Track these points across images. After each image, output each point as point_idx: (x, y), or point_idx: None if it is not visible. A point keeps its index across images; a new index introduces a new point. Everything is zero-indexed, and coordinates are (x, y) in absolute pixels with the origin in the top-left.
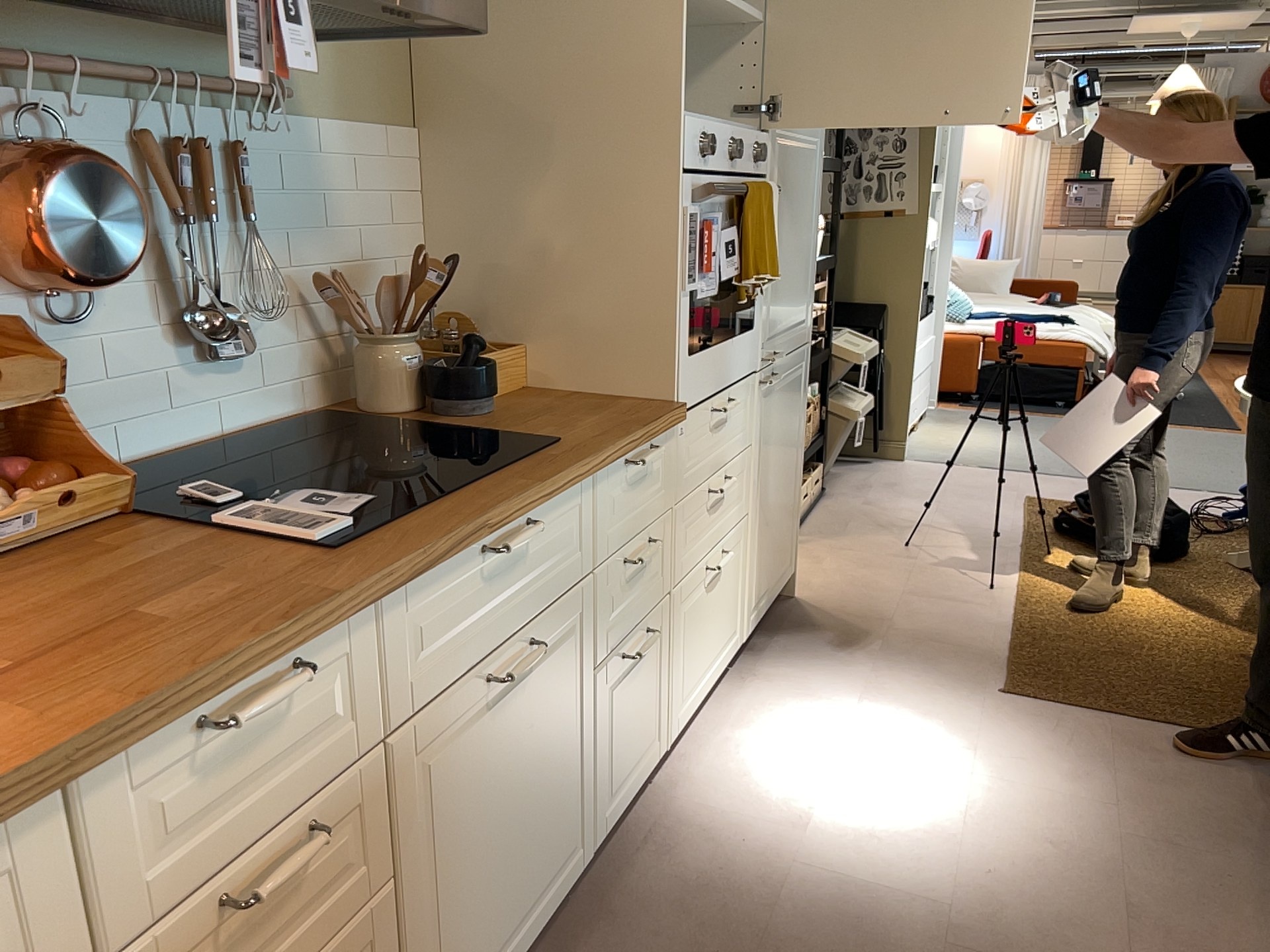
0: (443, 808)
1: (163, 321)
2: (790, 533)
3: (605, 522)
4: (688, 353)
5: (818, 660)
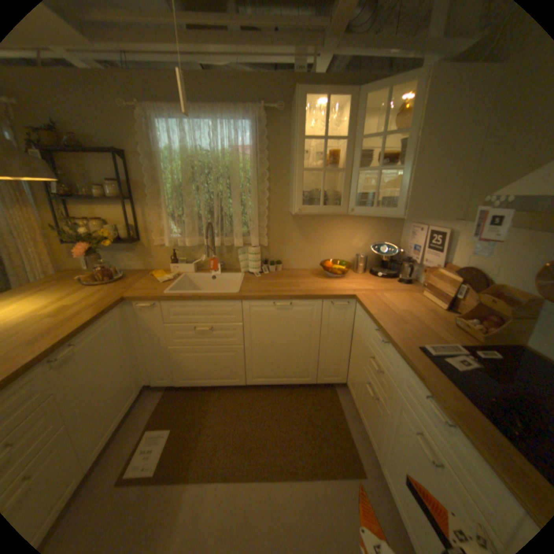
0: (403, 432)
1: None
2: None
3: None
4: None
5: None
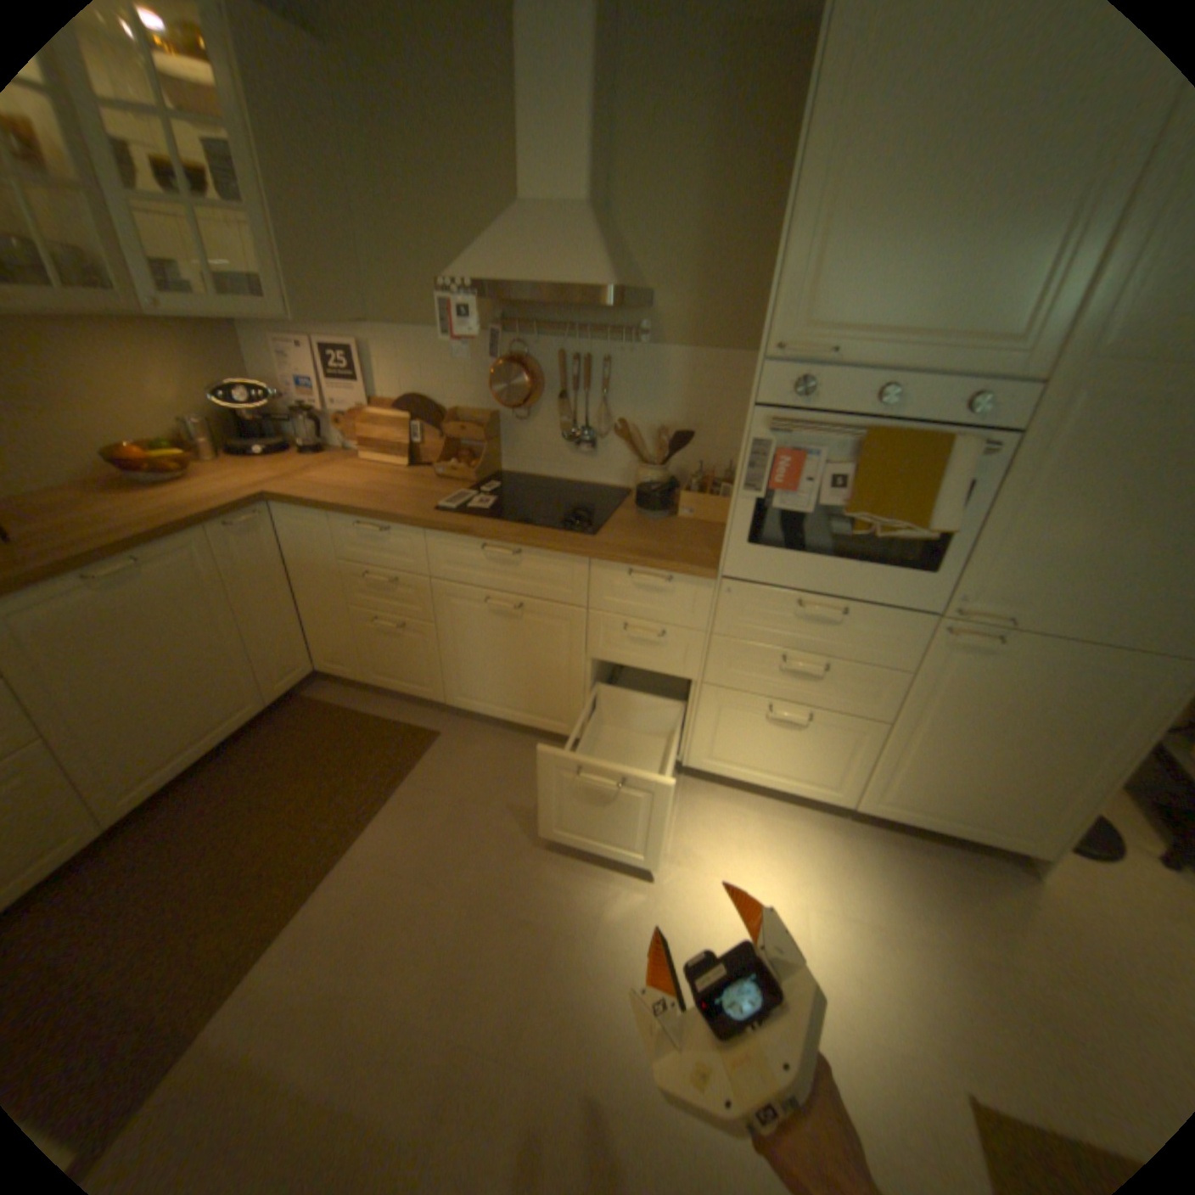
0: (462, 625)
1: (559, 429)
2: (1039, 817)
3: (603, 592)
4: (746, 542)
5: (912, 893)
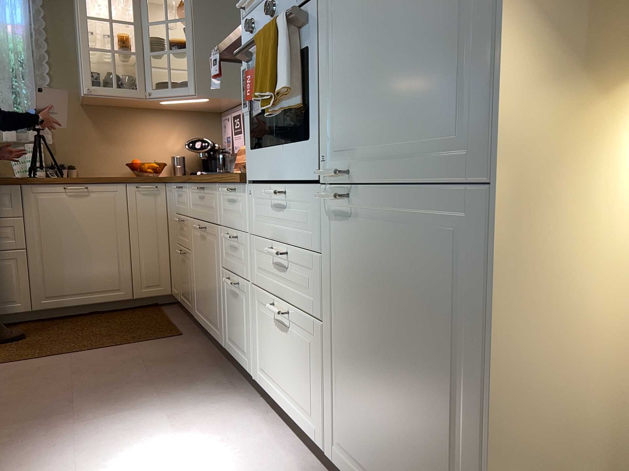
0: (195, 249)
1: None
2: None
3: (222, 209)
4: (252, 148)
5: None
